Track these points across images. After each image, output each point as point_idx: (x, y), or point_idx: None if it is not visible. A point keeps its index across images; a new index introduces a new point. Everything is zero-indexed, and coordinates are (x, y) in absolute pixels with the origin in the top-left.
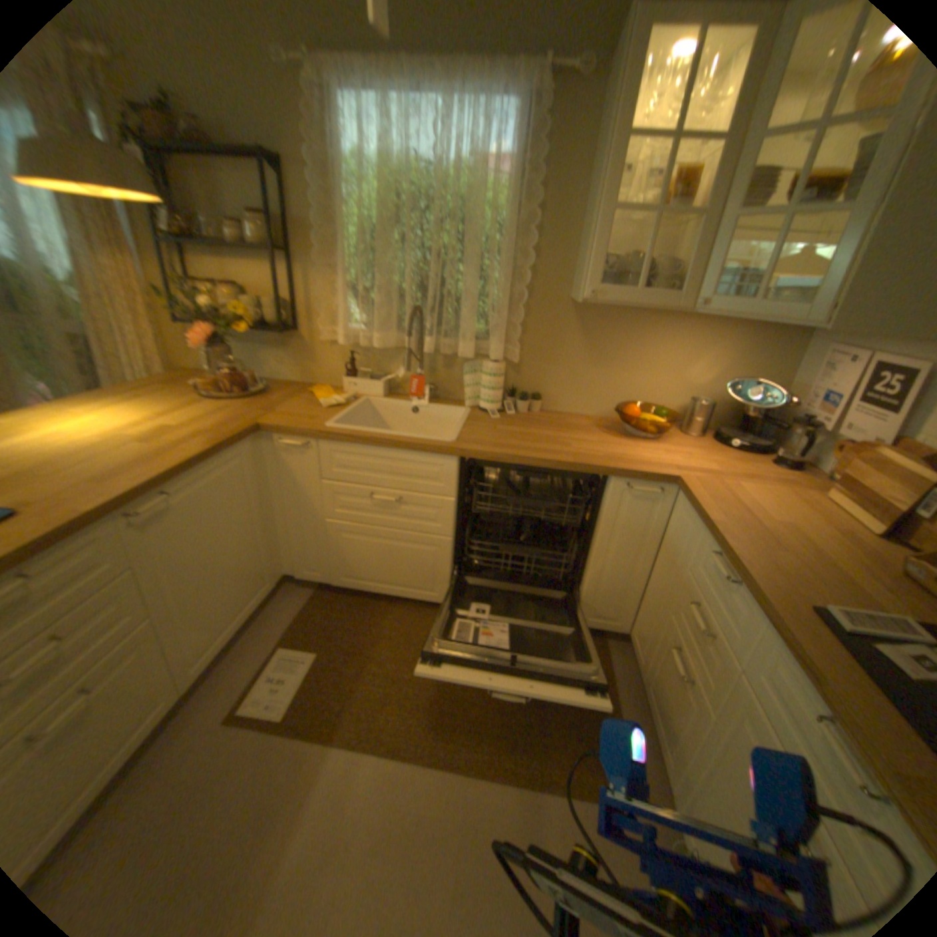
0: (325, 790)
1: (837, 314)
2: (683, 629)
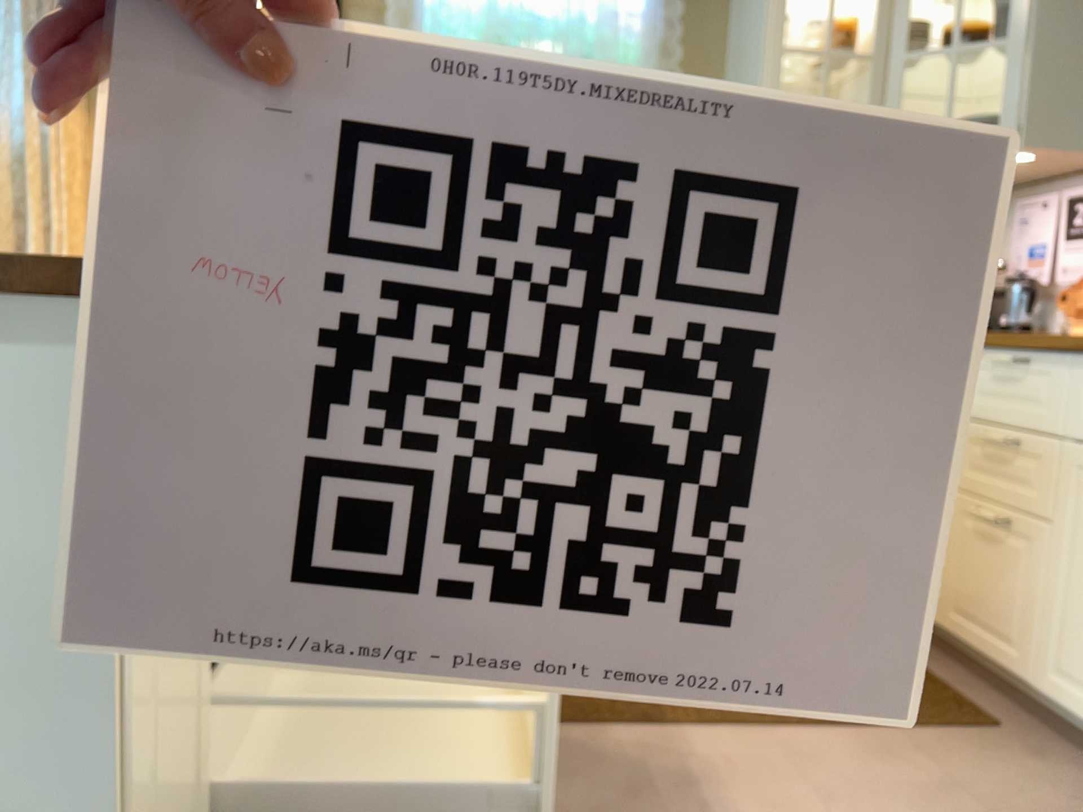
0: (574, 758)
1: (1025, 130)
2: (976, 486)
